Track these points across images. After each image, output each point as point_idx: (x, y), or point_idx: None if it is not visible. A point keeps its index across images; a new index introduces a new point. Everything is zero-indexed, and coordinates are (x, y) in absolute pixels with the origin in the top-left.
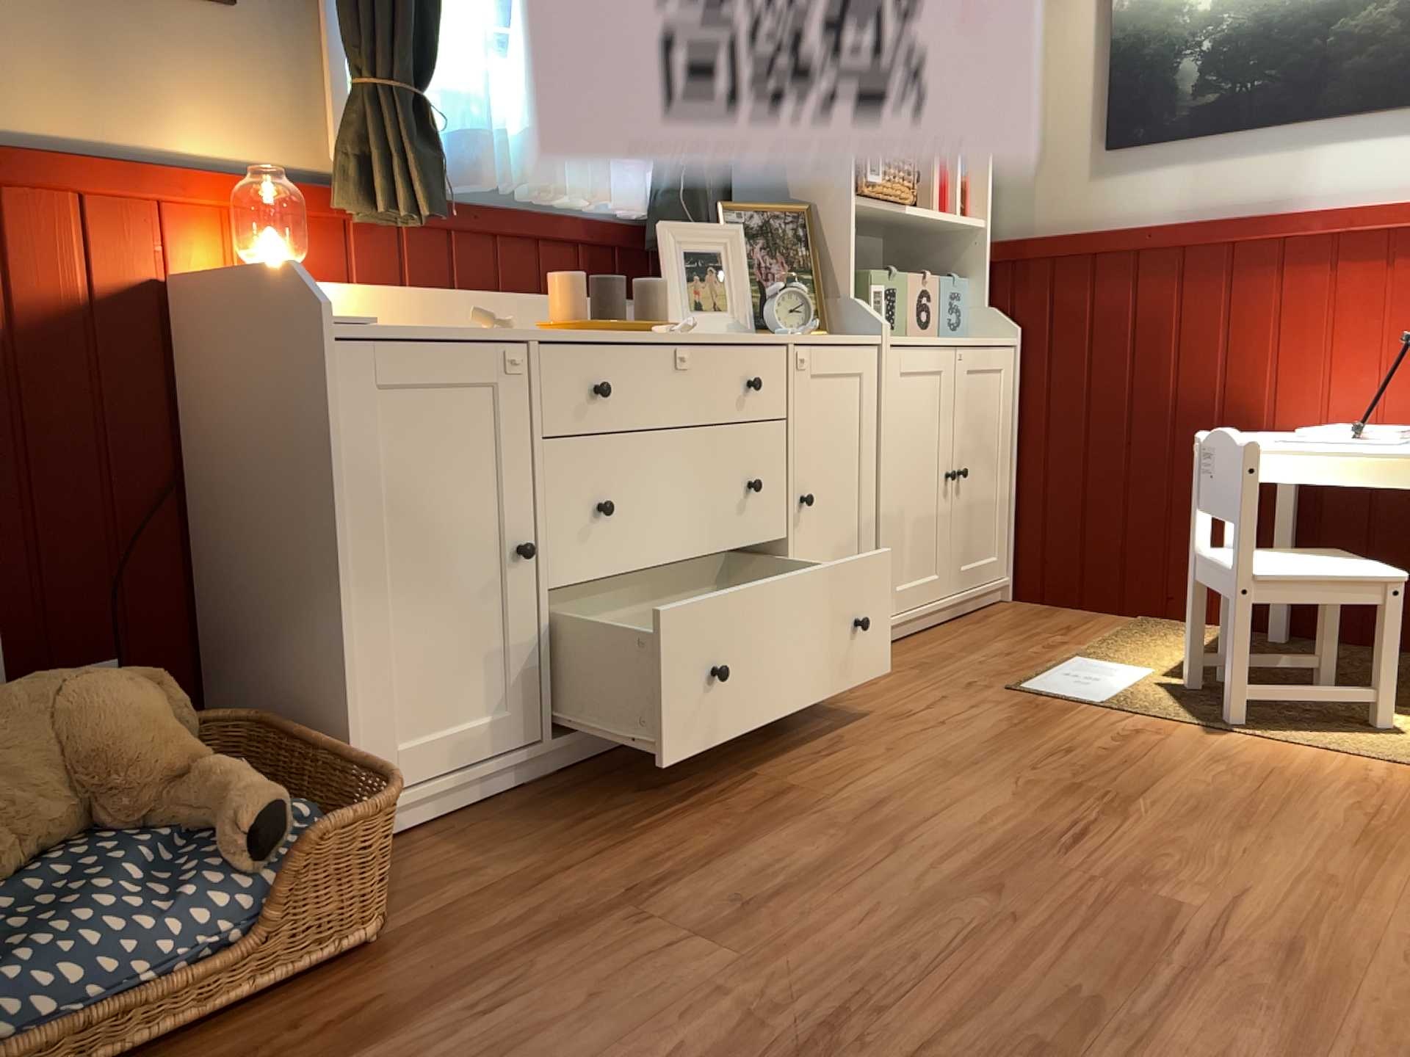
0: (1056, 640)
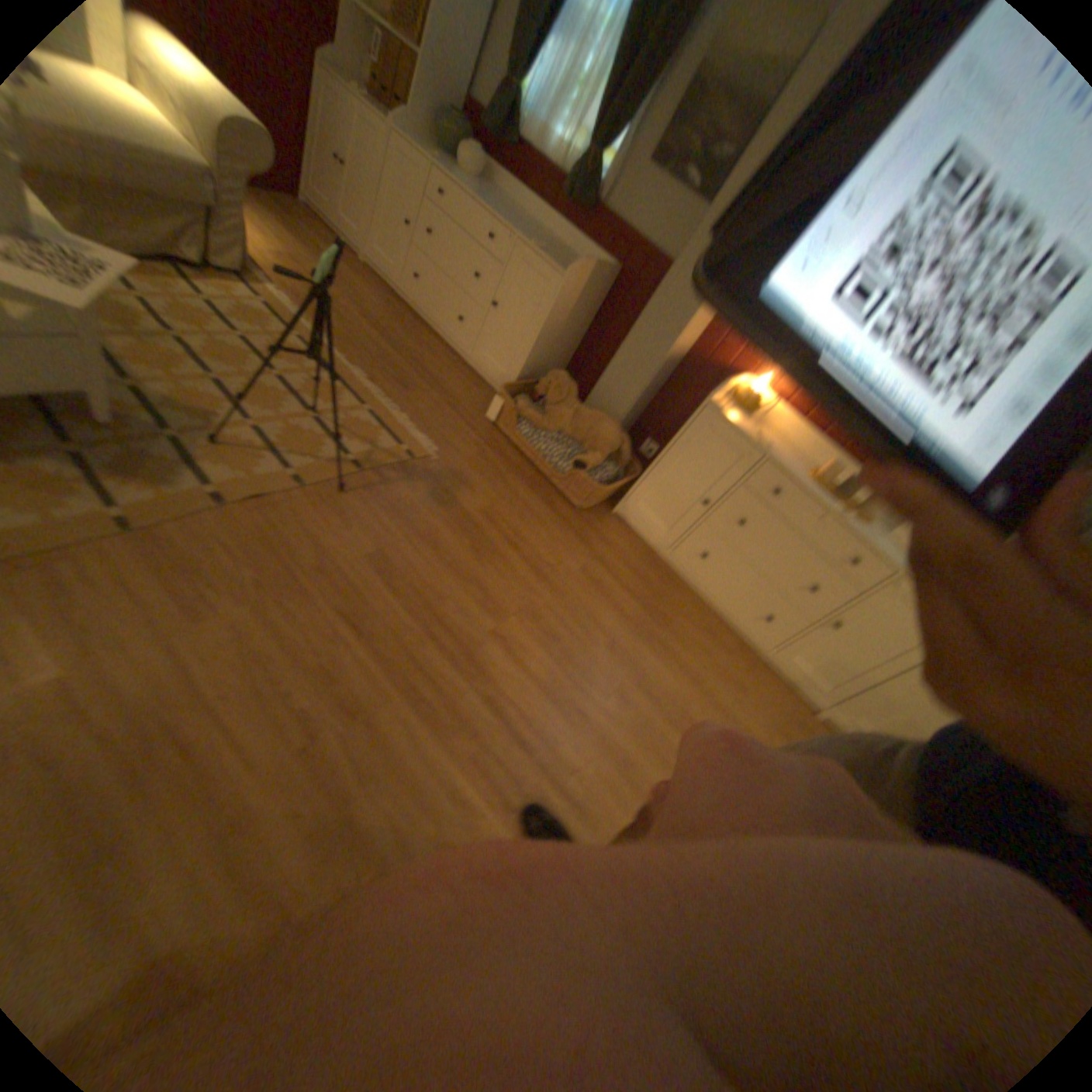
0: None
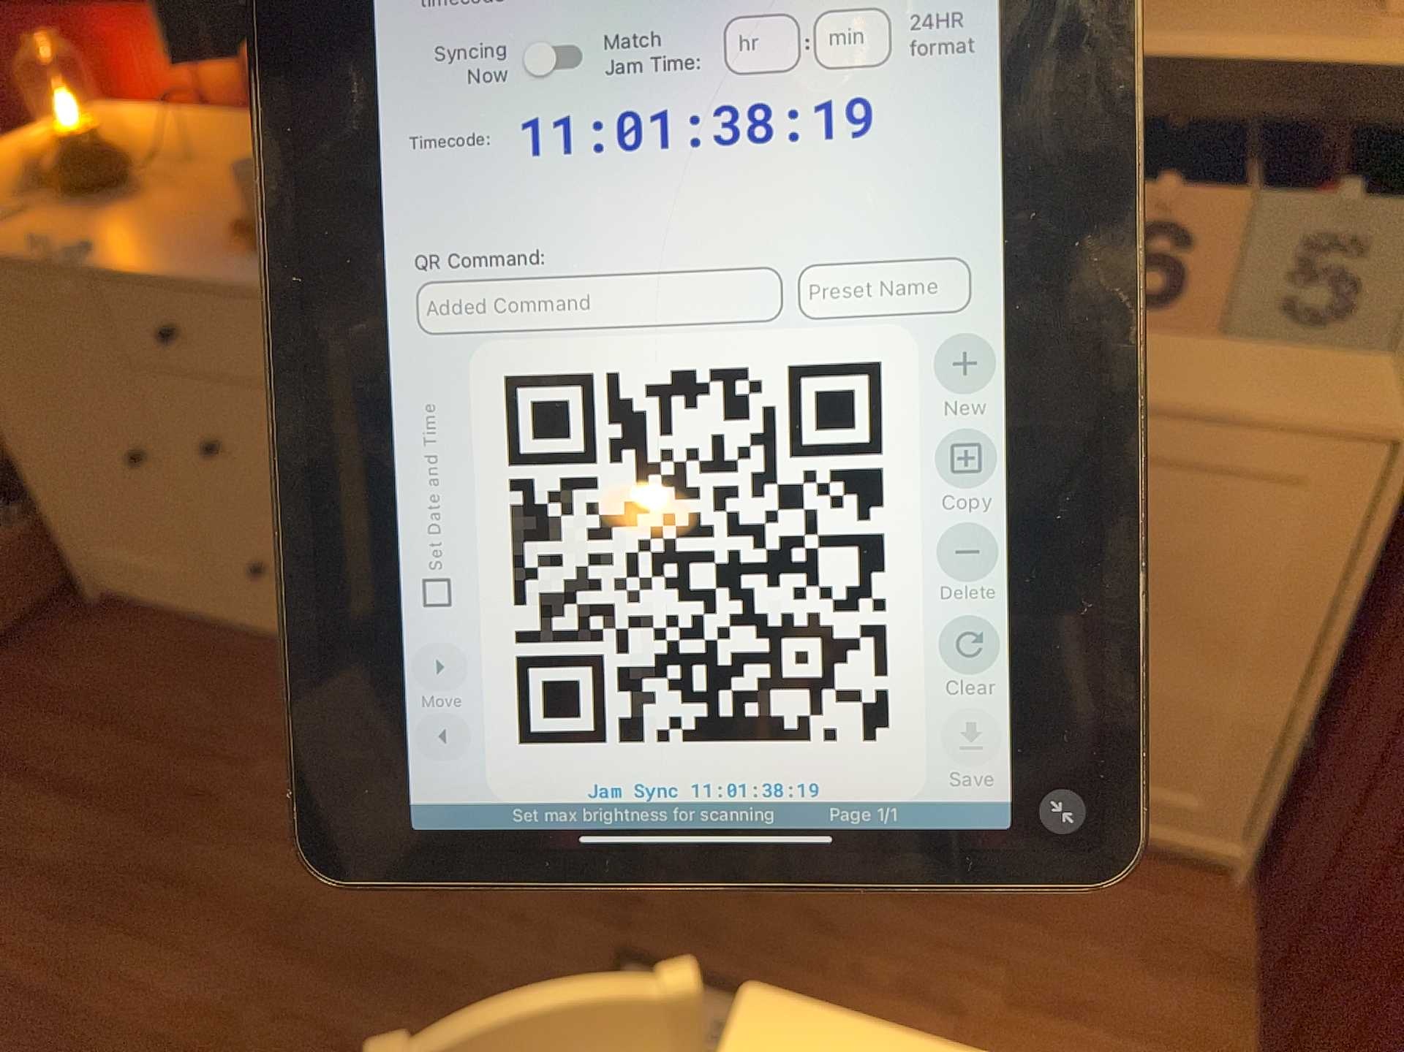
0: (970, 989)
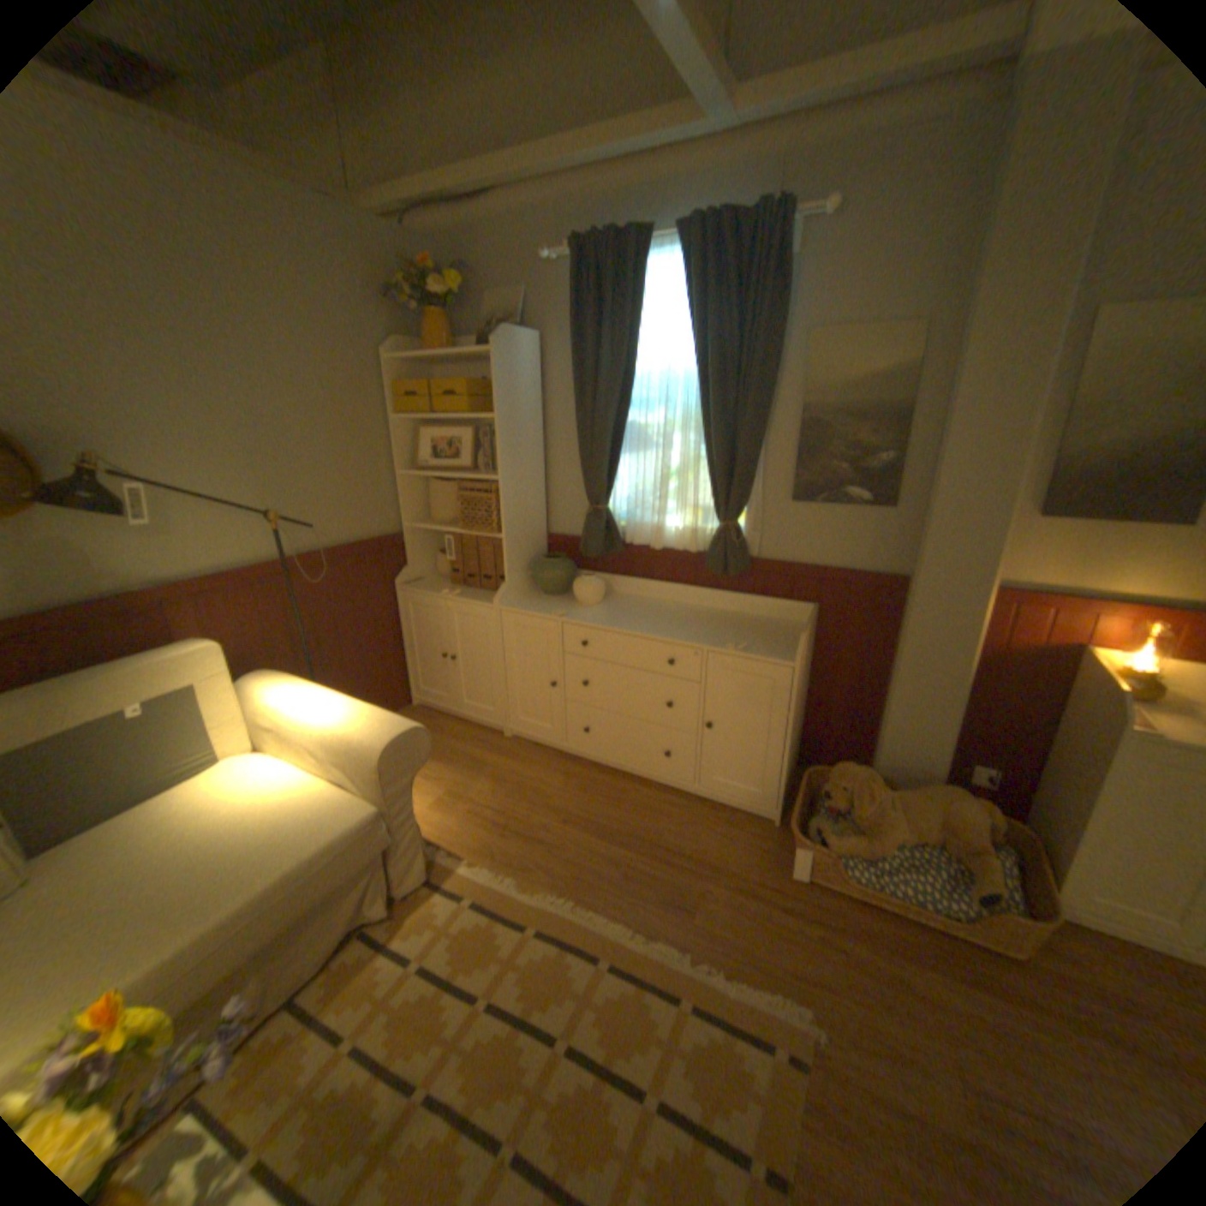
0: None
